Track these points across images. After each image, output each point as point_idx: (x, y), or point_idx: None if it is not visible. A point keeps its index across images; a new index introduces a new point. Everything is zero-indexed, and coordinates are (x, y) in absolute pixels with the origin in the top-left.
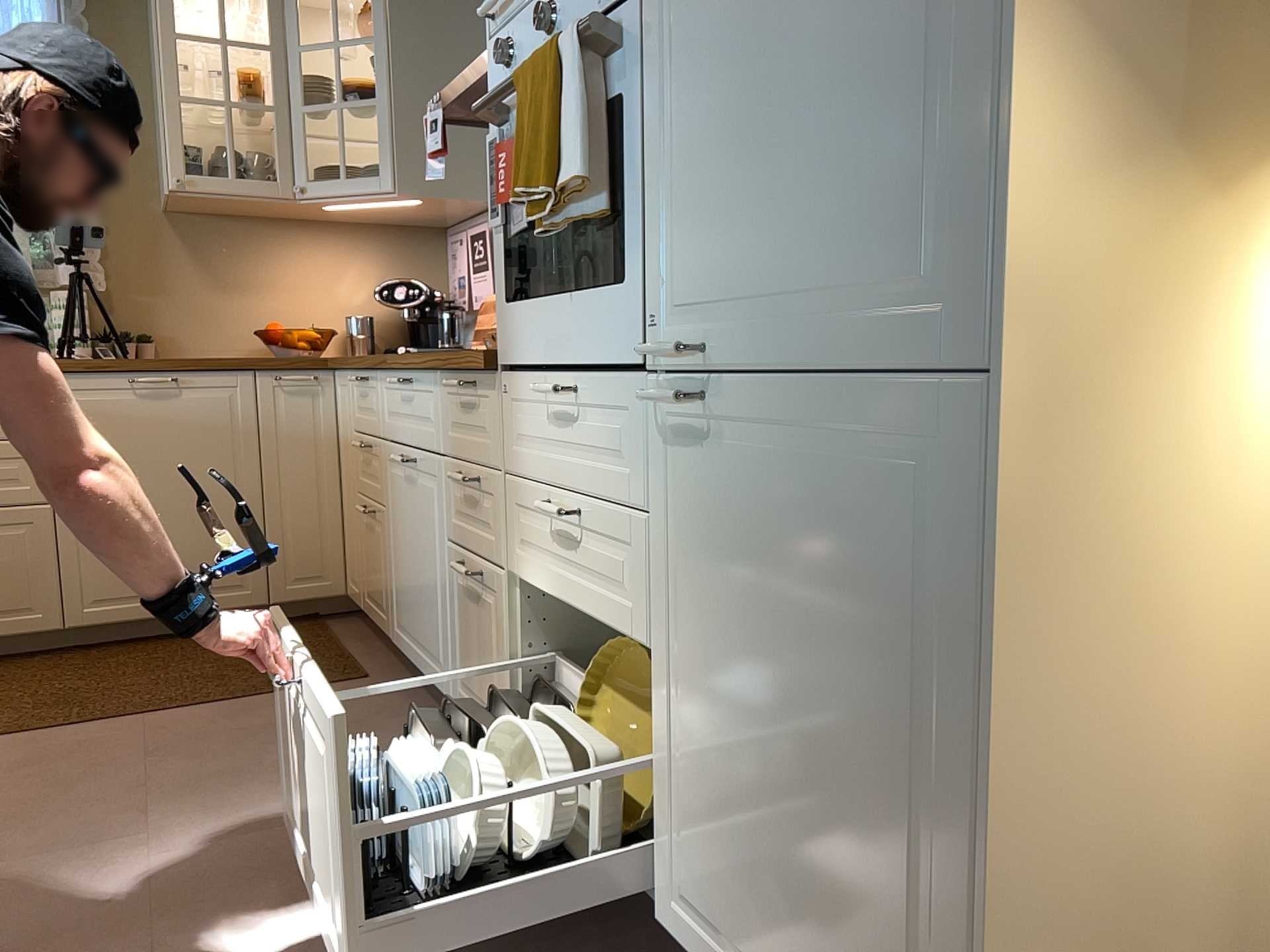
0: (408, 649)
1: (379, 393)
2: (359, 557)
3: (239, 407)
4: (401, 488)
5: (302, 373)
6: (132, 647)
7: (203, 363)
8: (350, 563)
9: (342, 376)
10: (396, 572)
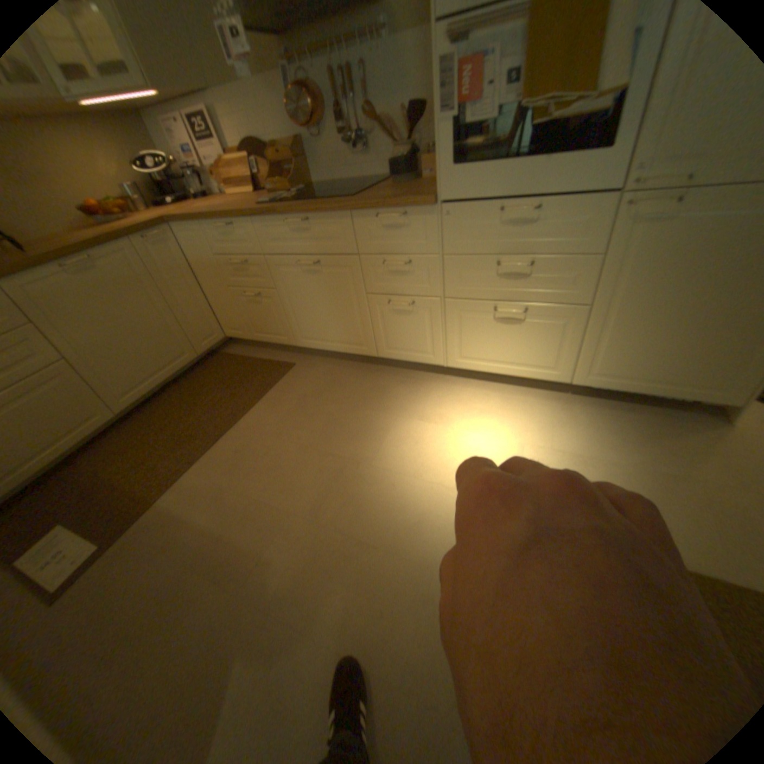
0: (318, 345)
1: (252, 230)
2: (238, 318)
3: (131, 261)
4: (297, 277)
5: (152, 230)
6: (150, 405)
7: (97, 240)
8: (225, 322)
9: (184, 225)
10: (296, 316)
